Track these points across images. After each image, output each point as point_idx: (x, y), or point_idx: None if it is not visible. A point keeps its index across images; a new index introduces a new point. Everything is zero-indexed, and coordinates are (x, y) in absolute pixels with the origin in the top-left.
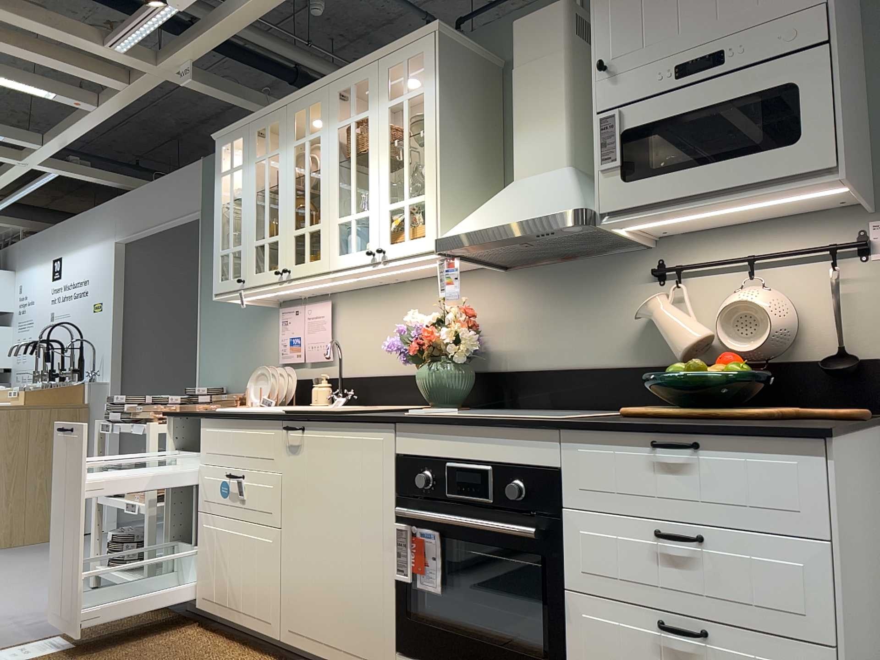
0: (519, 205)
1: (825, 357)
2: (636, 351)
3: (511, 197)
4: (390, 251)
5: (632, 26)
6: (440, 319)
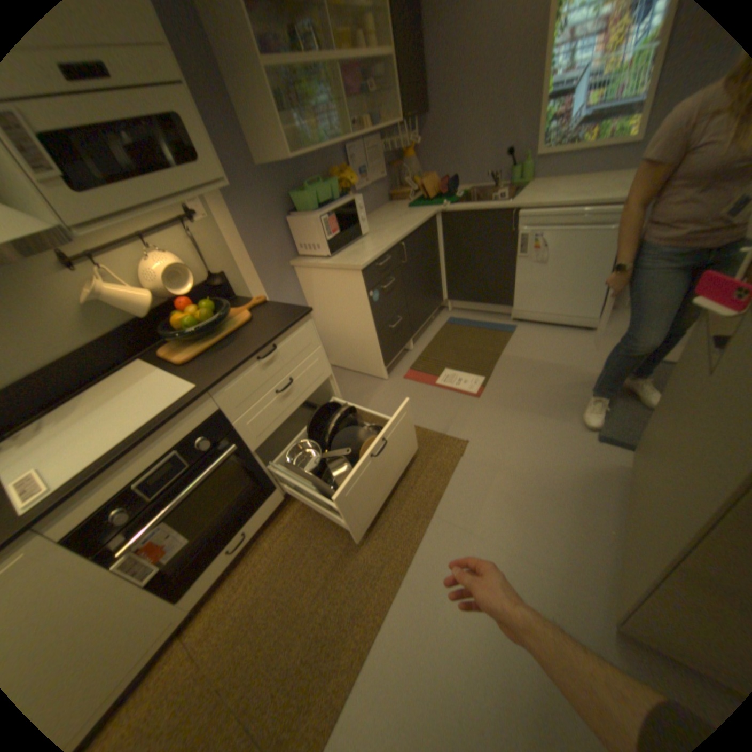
0: None
1: (205, 280)
2: (90, 327)
3: None
4: None
5: None
6: None
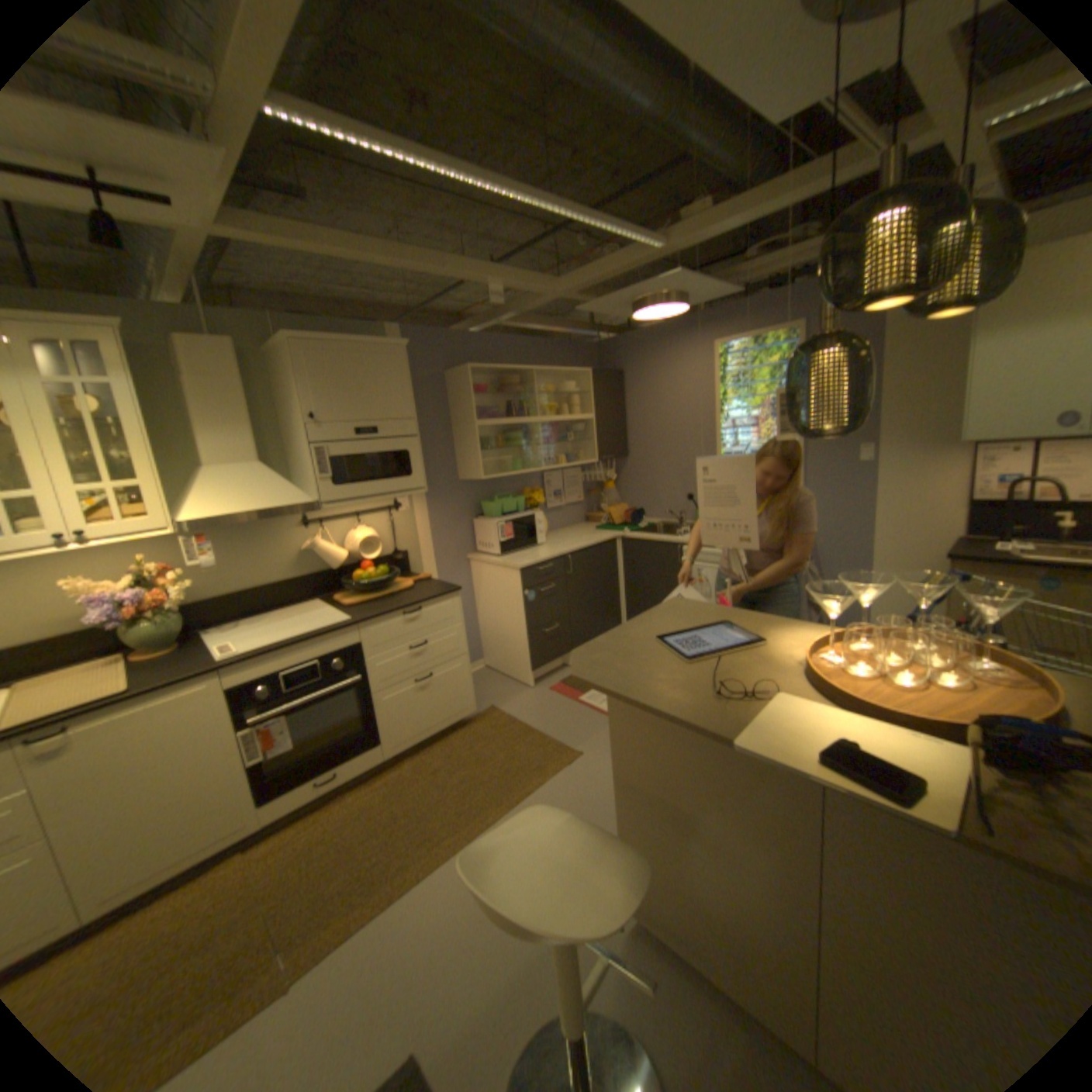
0: (252, 494)
1: (390, 553)
2: (298, 567)
3: (229, 484)
4: (95, 532)
5: (328, 397)
6: (133, 580)
